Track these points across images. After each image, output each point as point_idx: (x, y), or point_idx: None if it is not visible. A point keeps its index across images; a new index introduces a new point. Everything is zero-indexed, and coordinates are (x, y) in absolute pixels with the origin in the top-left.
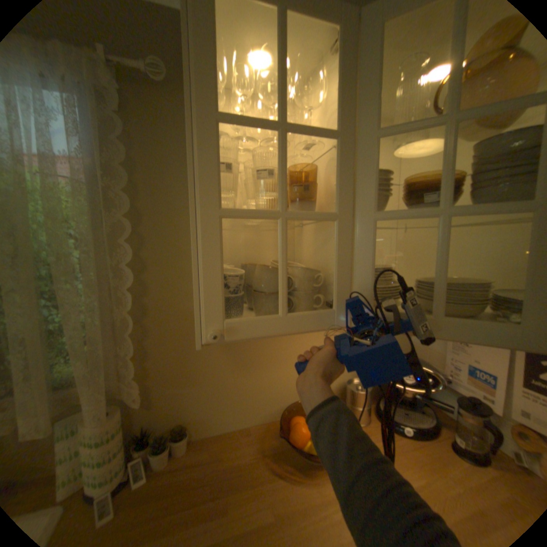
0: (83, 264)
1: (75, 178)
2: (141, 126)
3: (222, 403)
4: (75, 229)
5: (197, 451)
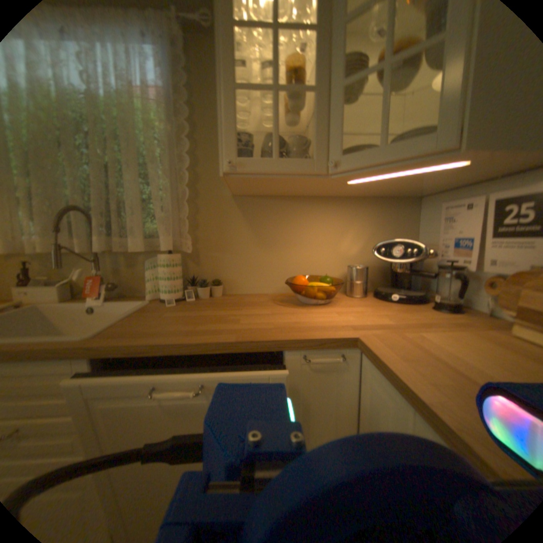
0: (163, 152)
1: (160, 97)
2: (198, 63)
3: (248, 270)
4: (159, 132)
5: (229, 297)
